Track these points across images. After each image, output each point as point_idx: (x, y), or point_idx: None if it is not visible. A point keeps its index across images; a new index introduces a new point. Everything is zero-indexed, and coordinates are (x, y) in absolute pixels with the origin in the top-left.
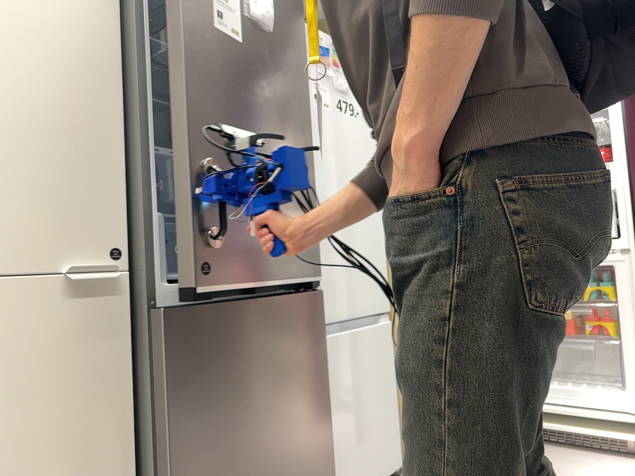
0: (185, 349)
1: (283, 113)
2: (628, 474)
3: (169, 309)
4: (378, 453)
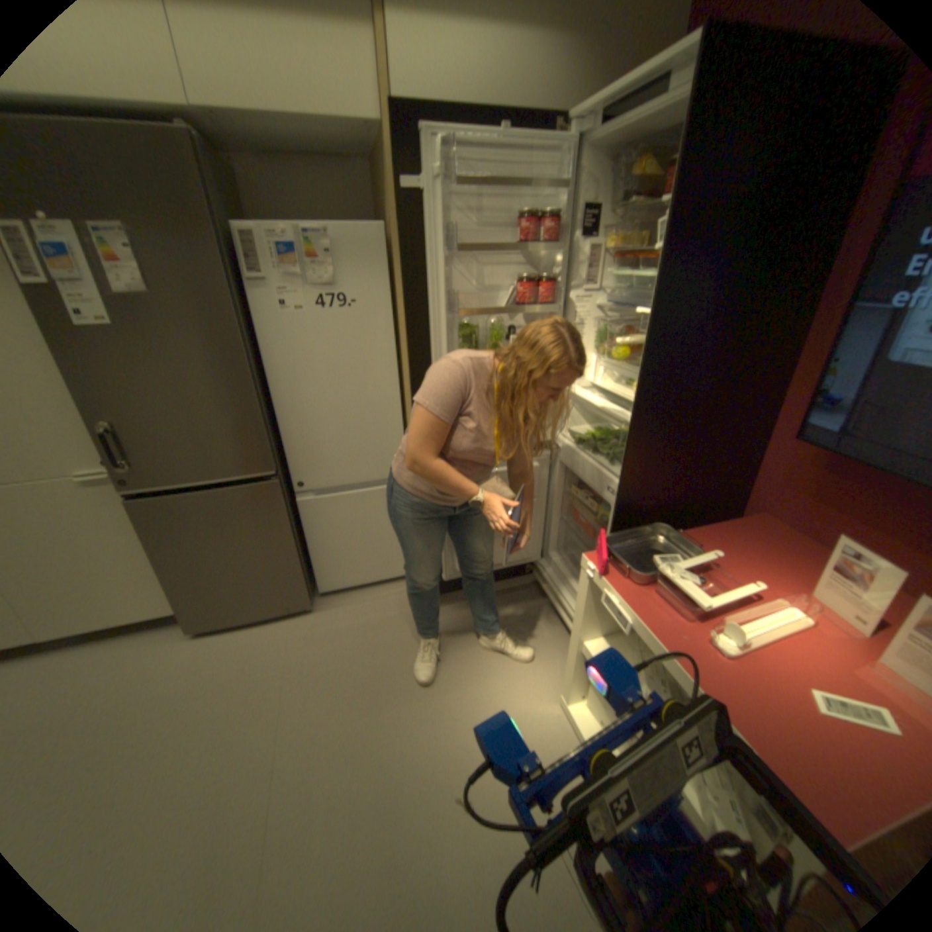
0: (147, 520)
1: (200, 355)
2: (547, 666)
3: (130, 500)
4: (381, 565)
